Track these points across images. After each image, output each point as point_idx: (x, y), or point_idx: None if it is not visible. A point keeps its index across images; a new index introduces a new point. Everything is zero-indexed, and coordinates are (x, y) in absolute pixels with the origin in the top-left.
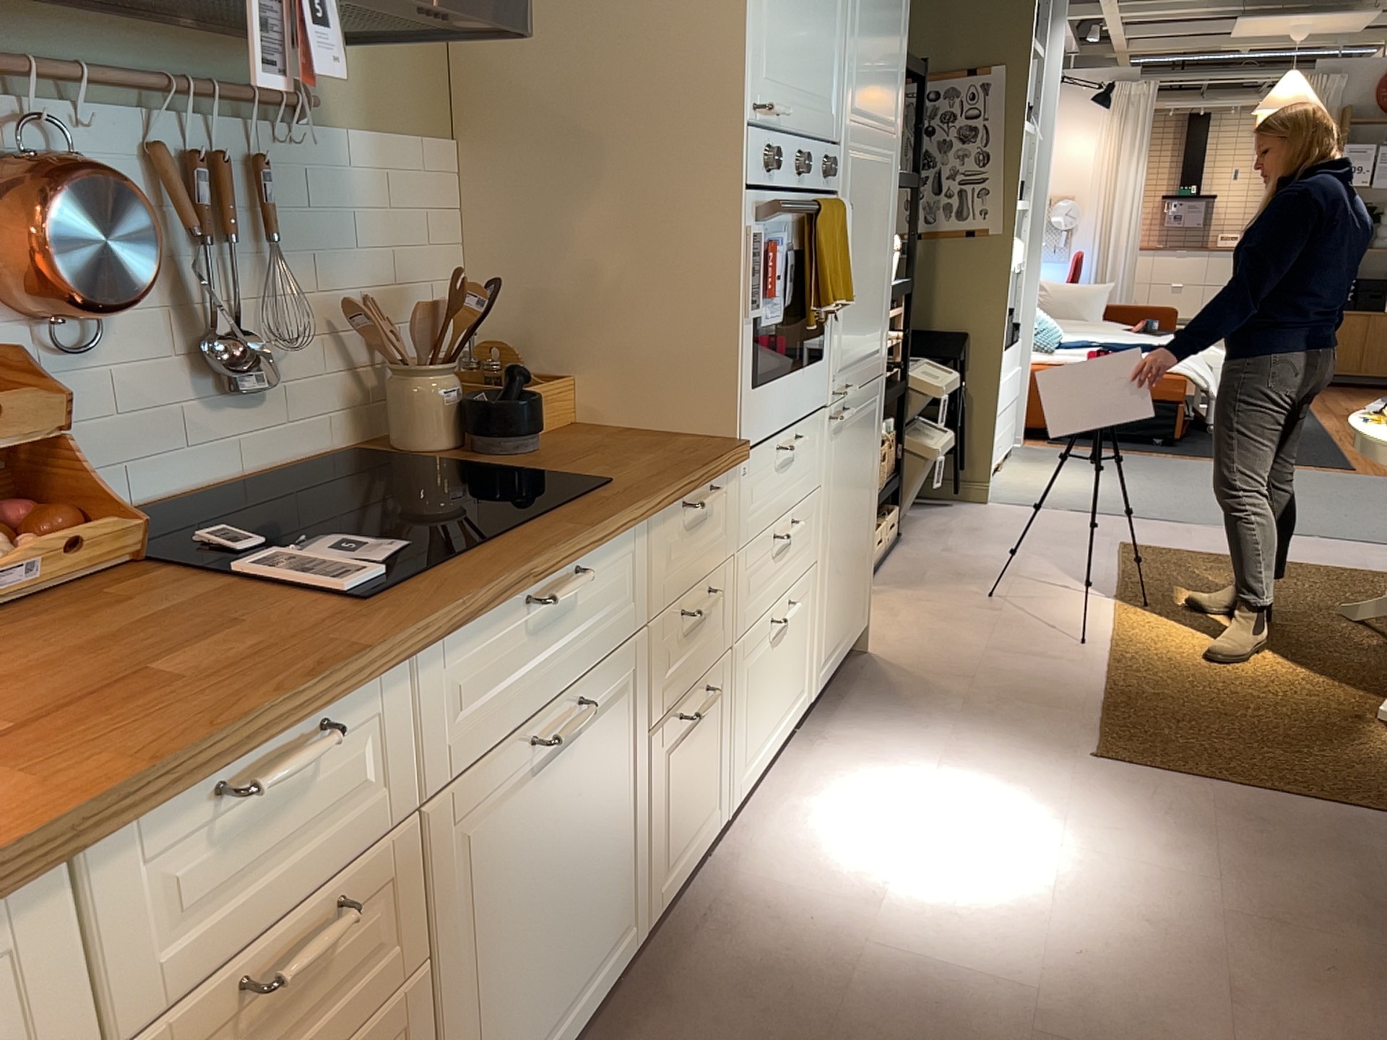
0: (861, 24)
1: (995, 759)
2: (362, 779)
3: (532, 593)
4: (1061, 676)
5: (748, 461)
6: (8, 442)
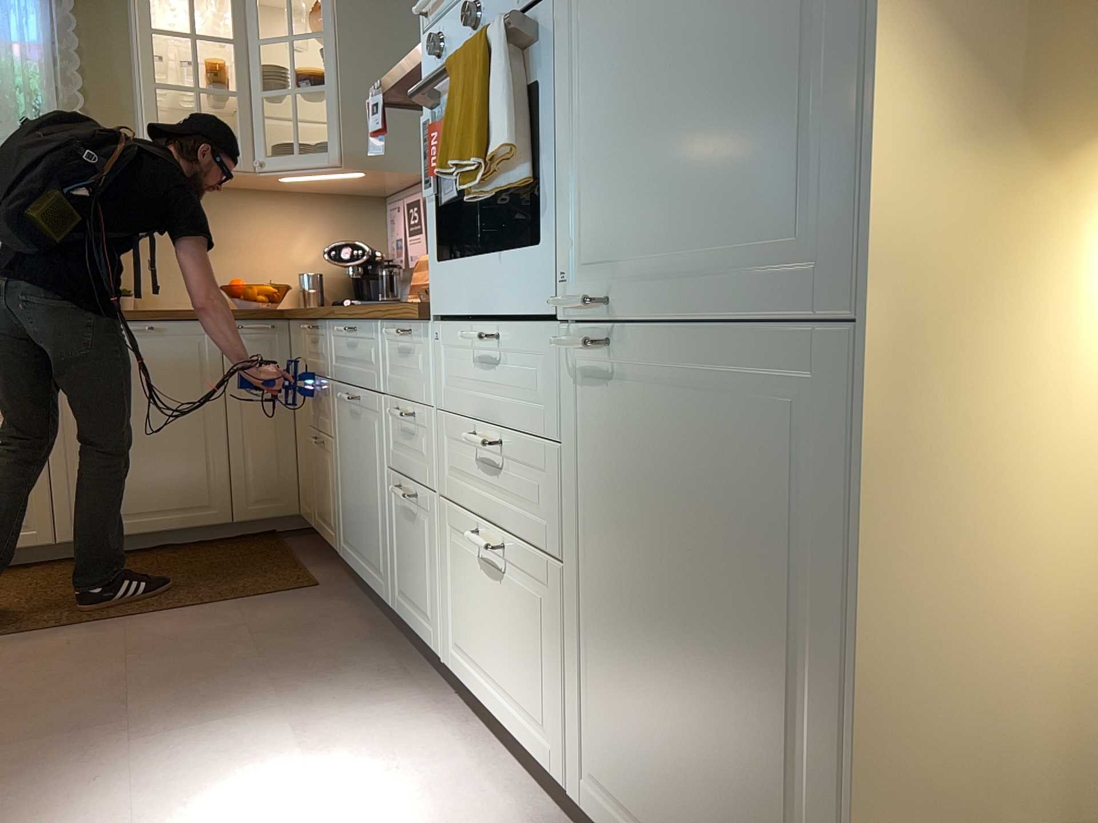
0: None
1: None
2: (322, 352)
3: (344, 326)
4: None
5: (442, 330)
6: None
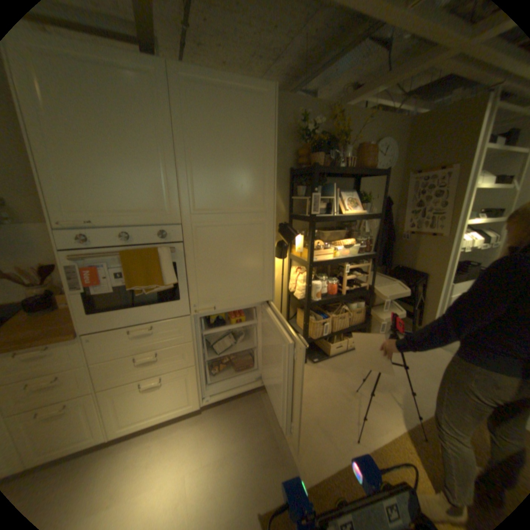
0: (198, 173)
1: (225, 483)
2: None
3: None
4: (319, 458)
5: (90, 337)
6: None
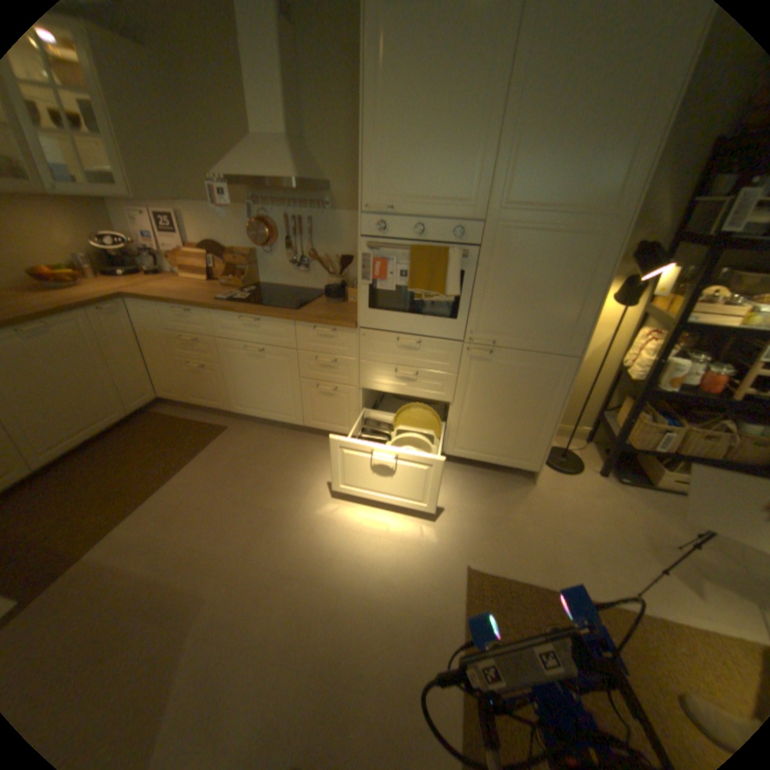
0: (525, 147)
1: (446, 525)
2: (198, 324)
3: (241, 317)
4: (566, 573)
5: (366, 333)
6: (237, 264)
